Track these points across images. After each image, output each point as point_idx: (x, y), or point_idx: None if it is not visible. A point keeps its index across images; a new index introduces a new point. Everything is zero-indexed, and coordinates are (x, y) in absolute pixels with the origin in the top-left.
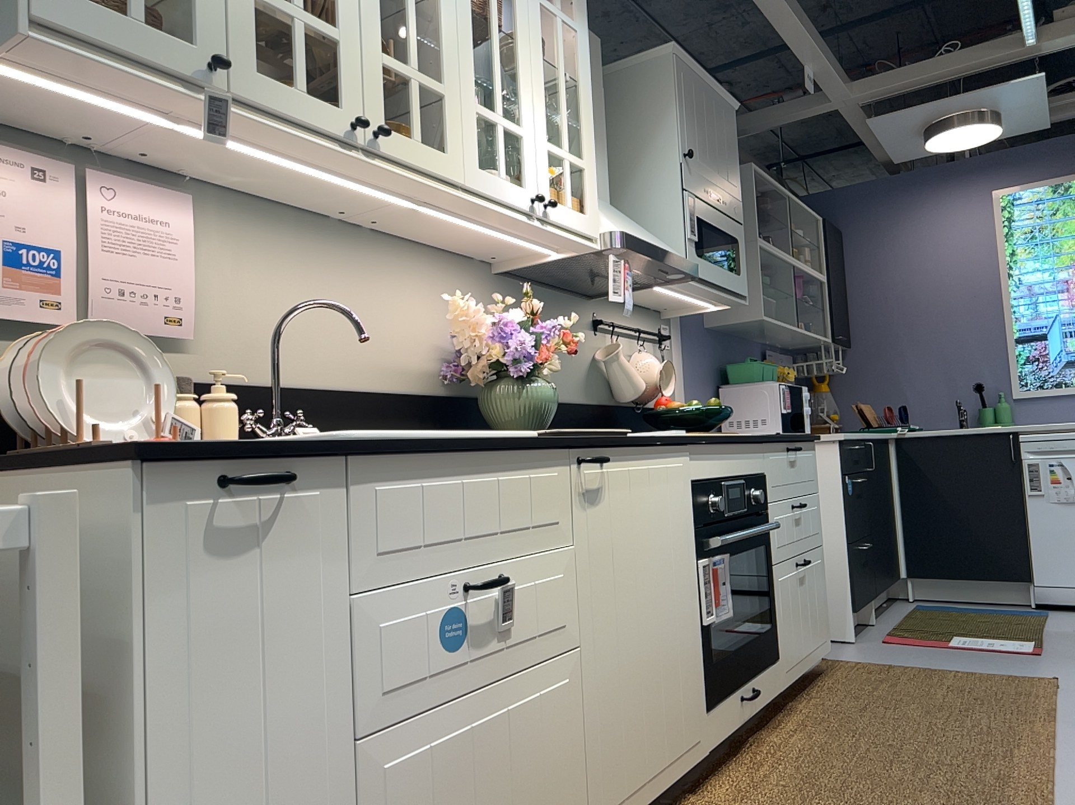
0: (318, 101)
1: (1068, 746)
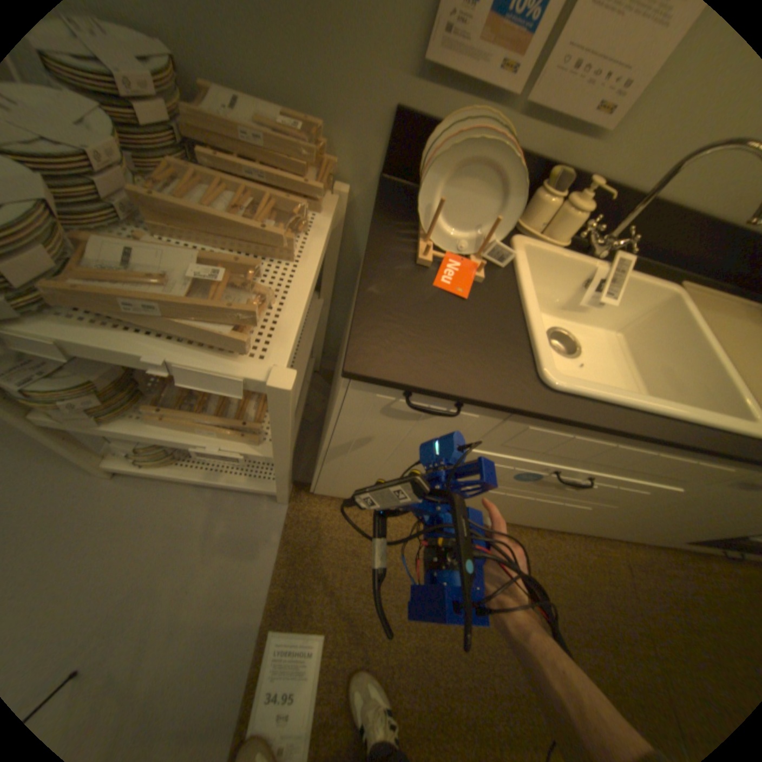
0: None
1: None
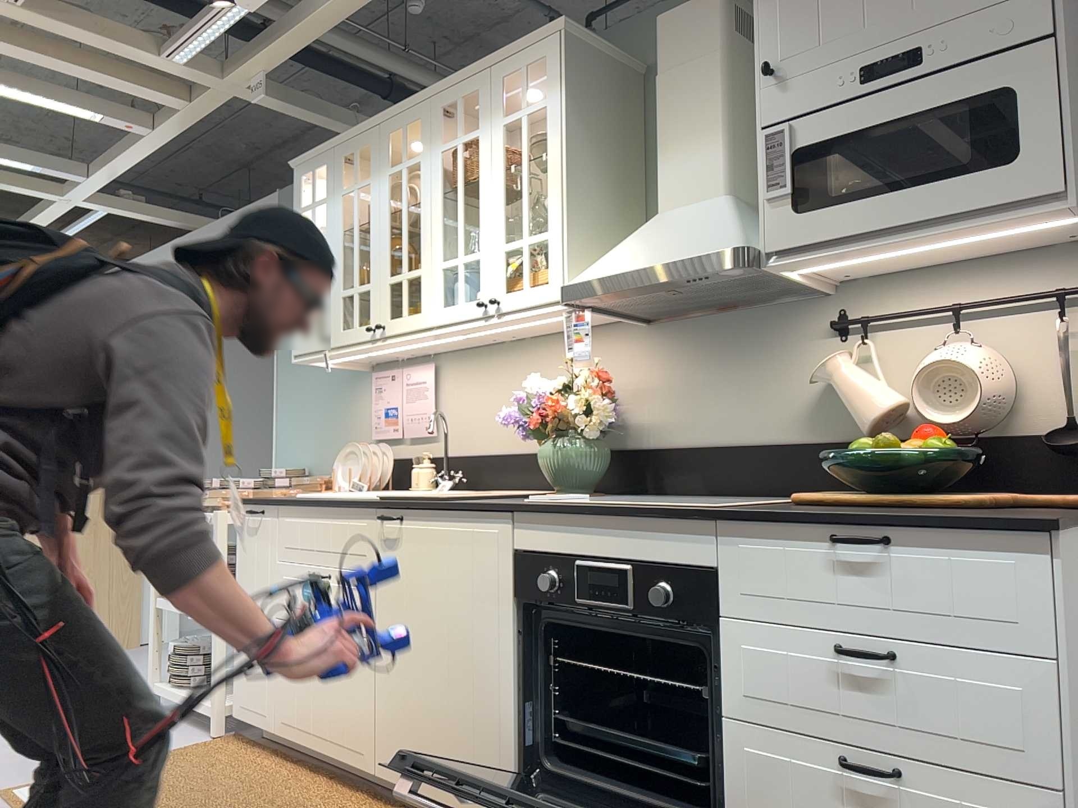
0: (361, 327)
1: None
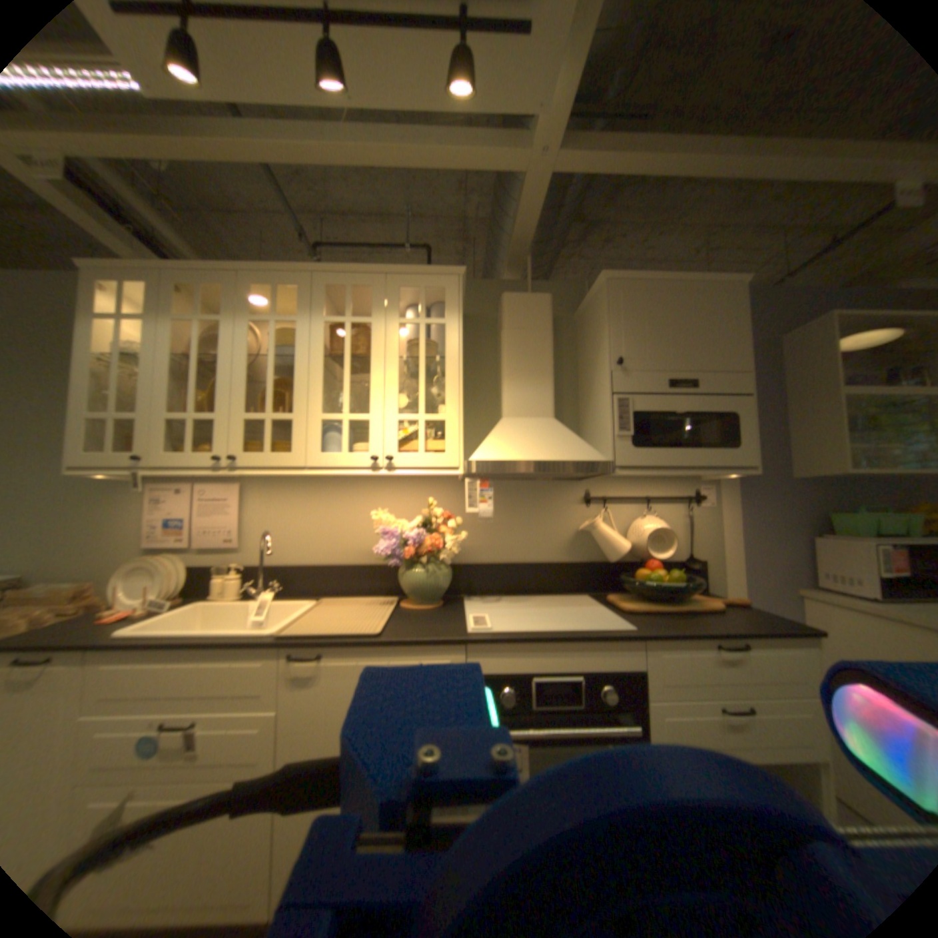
0: (196, 455)
1: None
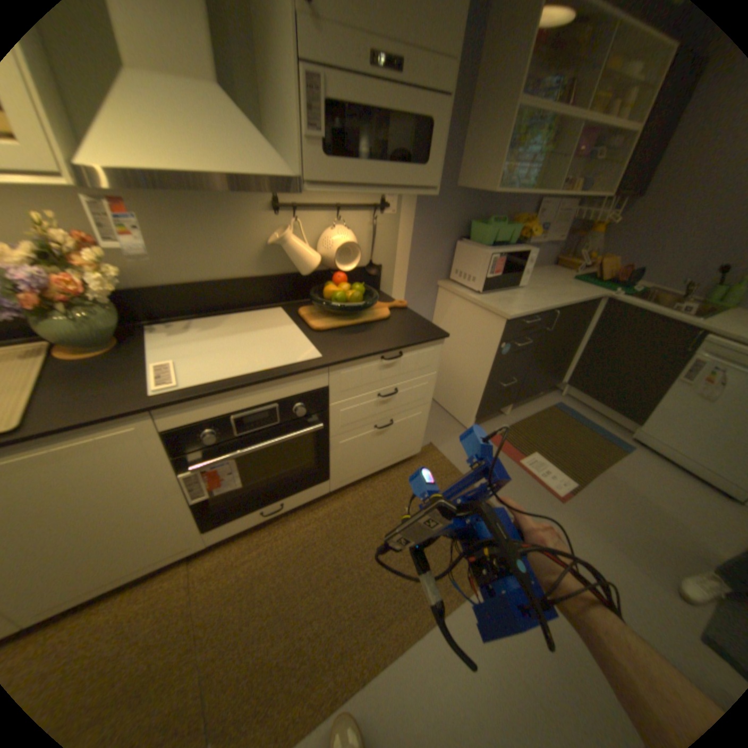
0: None
1: (434, 639)
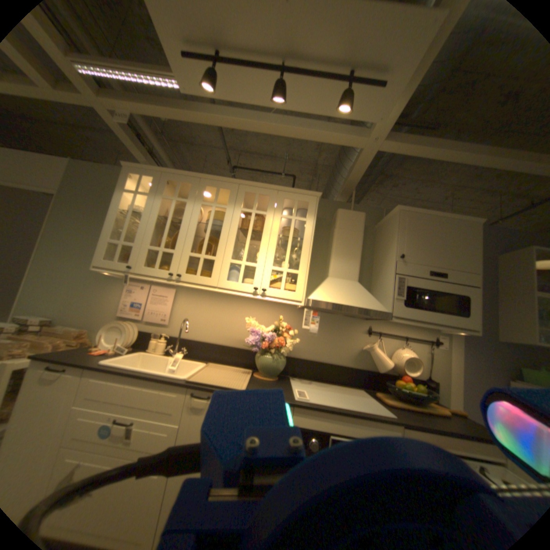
0: (161, 270)
1: None
